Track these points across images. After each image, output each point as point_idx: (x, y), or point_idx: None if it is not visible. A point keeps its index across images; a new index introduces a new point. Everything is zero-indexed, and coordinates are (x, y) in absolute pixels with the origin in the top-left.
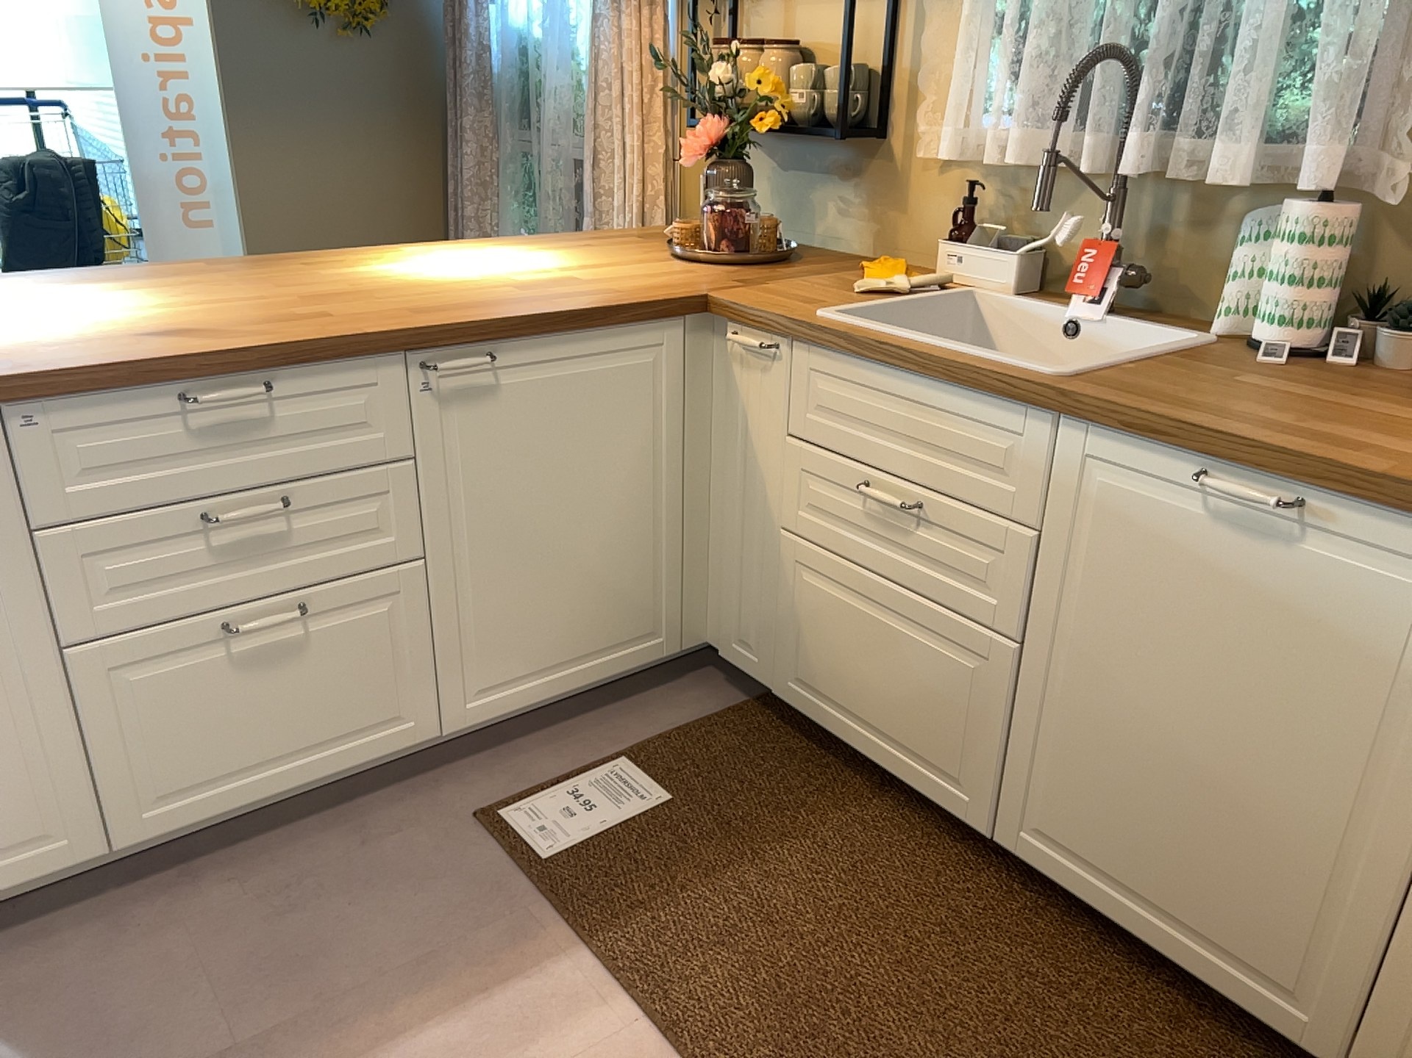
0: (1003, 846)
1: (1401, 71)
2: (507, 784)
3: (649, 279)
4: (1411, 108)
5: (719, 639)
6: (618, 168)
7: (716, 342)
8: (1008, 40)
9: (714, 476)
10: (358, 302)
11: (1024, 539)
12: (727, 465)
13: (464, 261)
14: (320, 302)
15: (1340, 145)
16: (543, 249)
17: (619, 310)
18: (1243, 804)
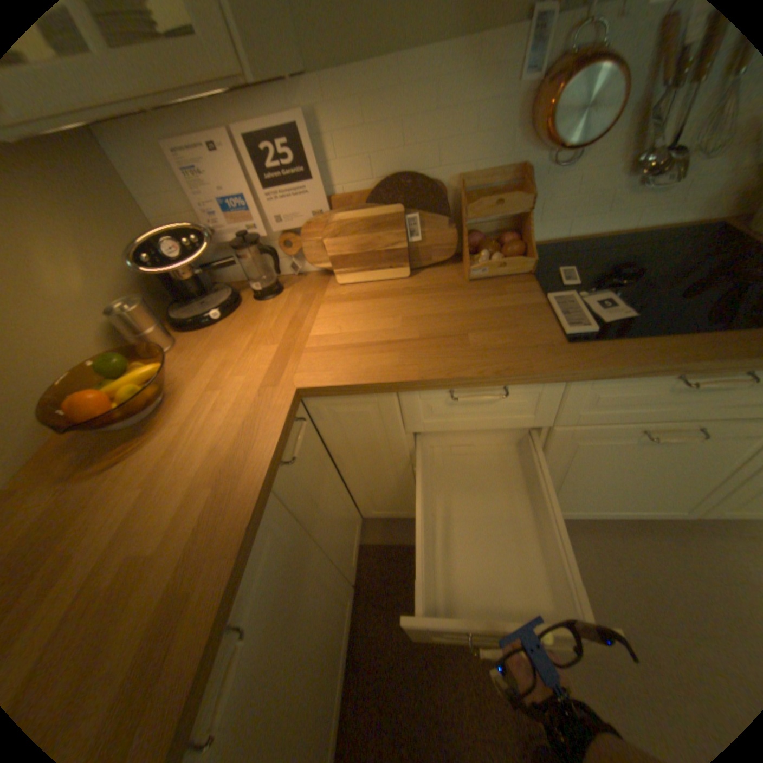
0: None
1: None
2: None
3: None
4: None
5: None
6: None
7: None
8: None
9: None
10: None
11: None
12: None
13: None
14: None
15: None
16: None
17: None
18: (315, 646)
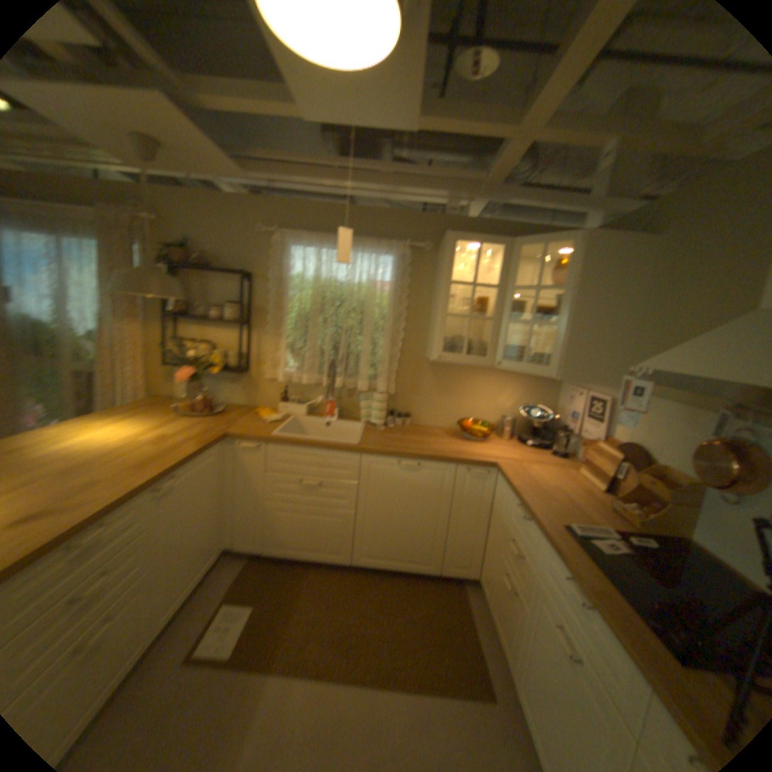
0: (353, 568)
1: (388, 368)
2: (181, 649)
3: (191, 431)
4: (391, 375)
5: (228, 549)
6: (109, 379)
7: (225, 449)
8: (291, 351)
9: (224, 493)
10: (89, 475)
11: (353, 486)
12: (234, 488)
13: (89, 437)
14: (67, 480)
15: (384, 384)
16: (115, 423)
17: (203, 449)
18: (413, 530)
